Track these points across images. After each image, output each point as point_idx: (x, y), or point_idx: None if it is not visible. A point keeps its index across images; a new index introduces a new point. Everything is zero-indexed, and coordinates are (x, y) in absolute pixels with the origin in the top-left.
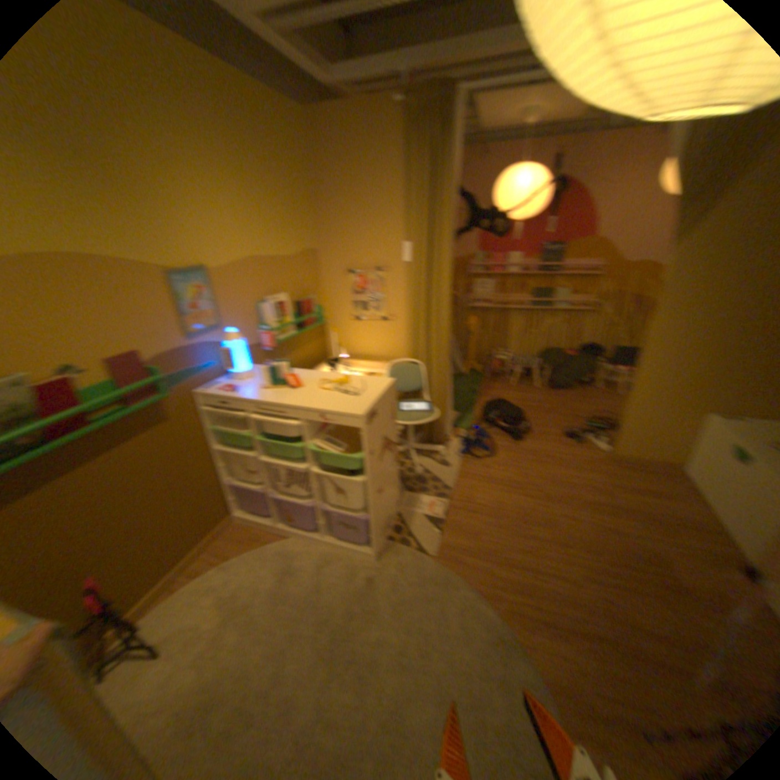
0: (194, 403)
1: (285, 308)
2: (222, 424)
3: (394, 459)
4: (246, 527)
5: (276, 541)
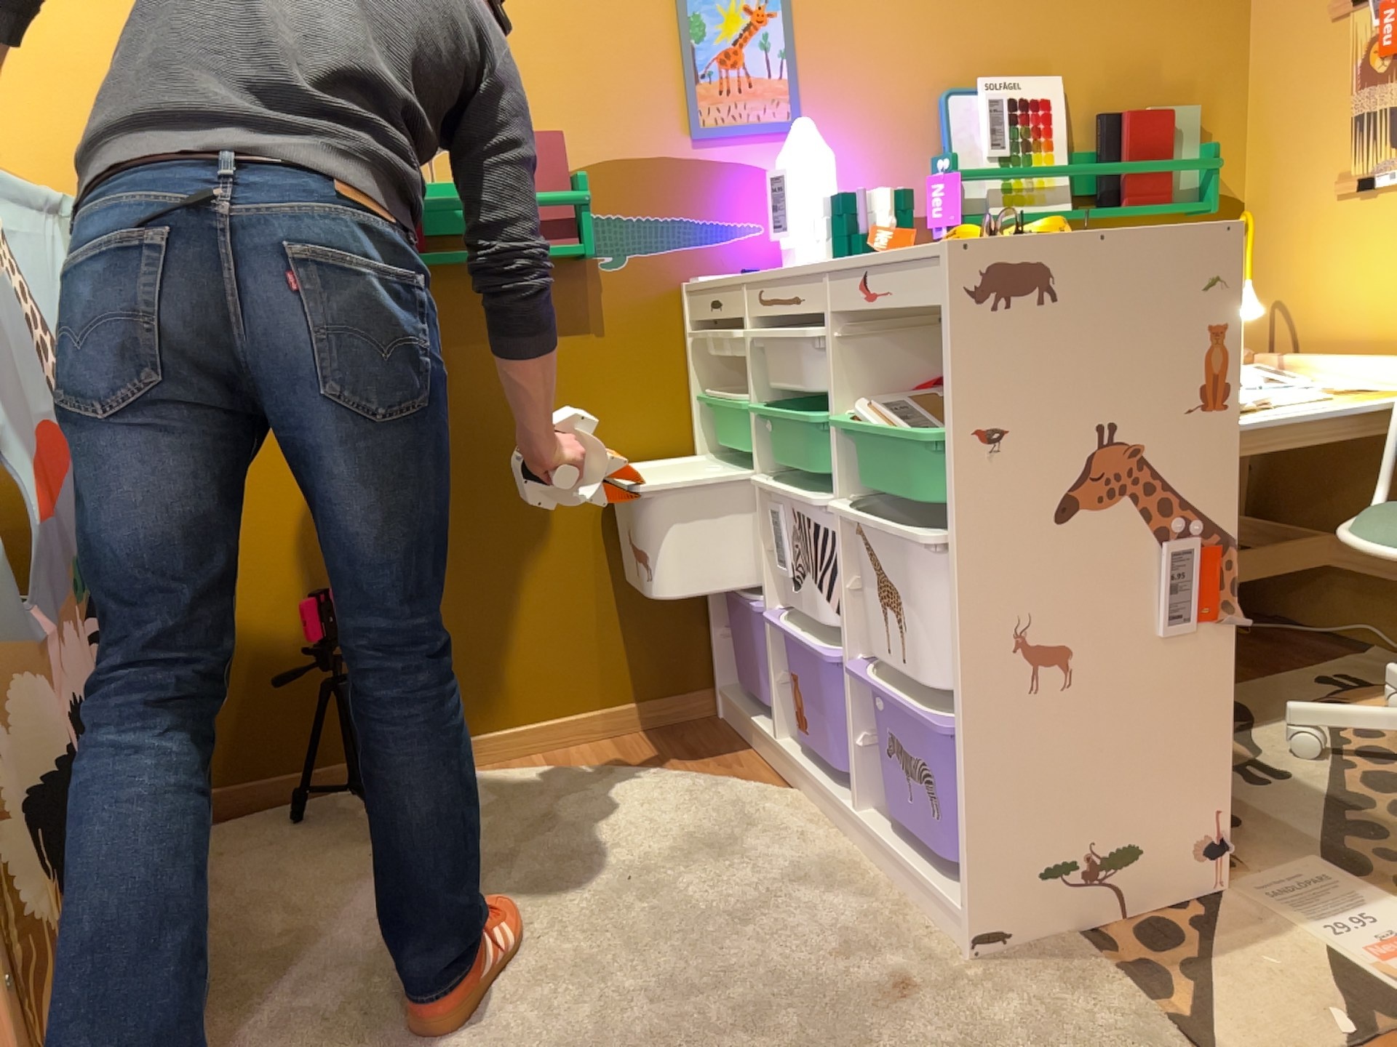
0: (684, 316)
1: (1057, 127)
2: (733, 390)
3: (1207, 604)
4: (736, 735)
5: (768, 787)
